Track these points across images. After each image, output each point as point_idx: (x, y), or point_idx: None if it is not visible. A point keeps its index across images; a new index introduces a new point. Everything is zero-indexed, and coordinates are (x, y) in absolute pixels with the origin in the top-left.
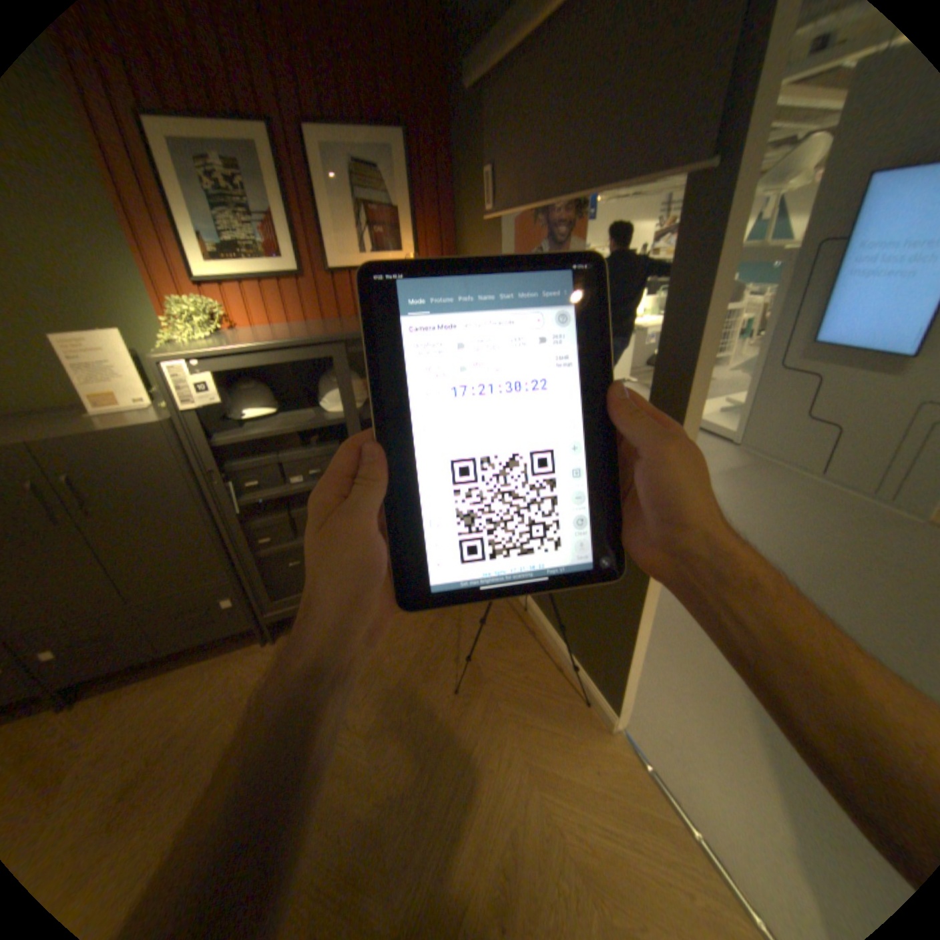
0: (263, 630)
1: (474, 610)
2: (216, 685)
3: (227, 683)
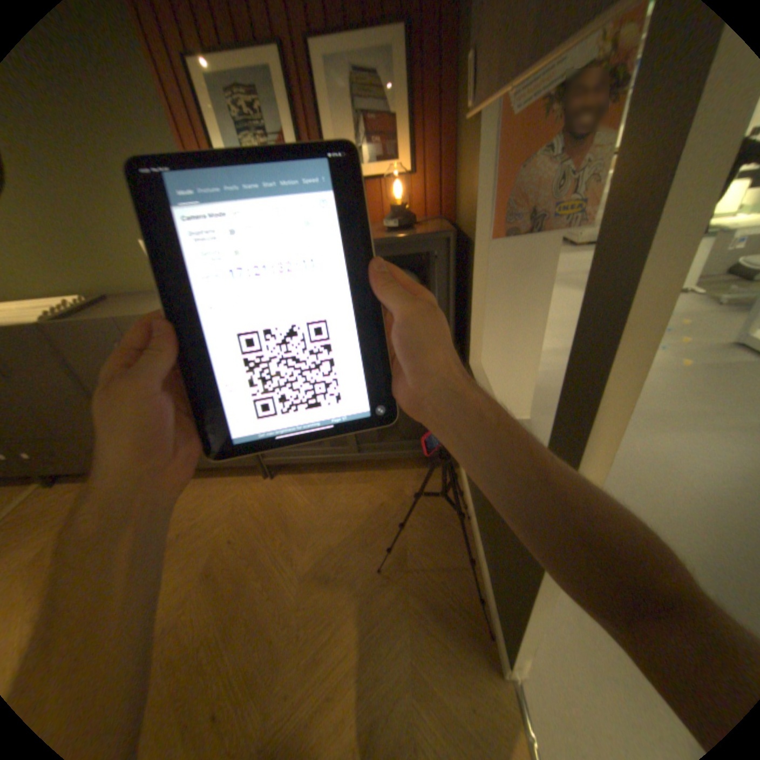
0: (264, 468)
1: (423, 502)
2: (230, 498)
3: (236, 499)
